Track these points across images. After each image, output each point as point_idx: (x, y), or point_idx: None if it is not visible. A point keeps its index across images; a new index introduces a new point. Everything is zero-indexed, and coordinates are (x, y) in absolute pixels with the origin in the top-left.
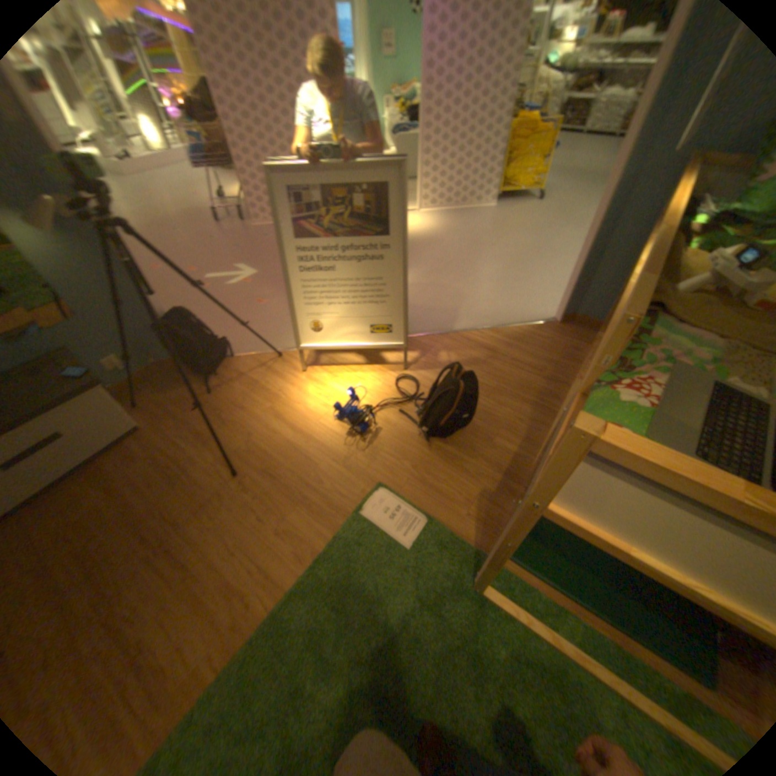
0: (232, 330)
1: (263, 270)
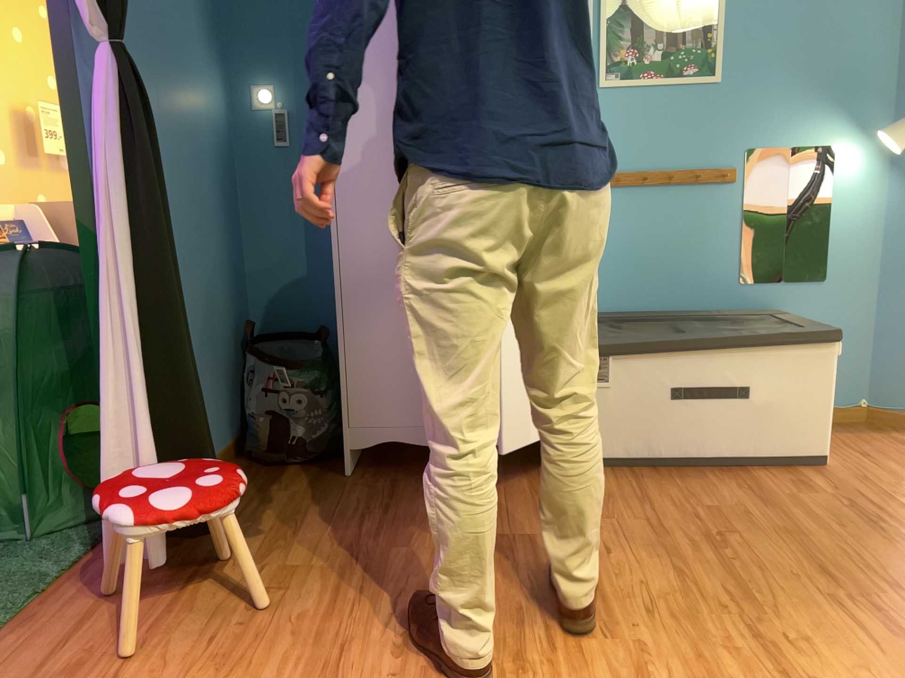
0: None
1: None
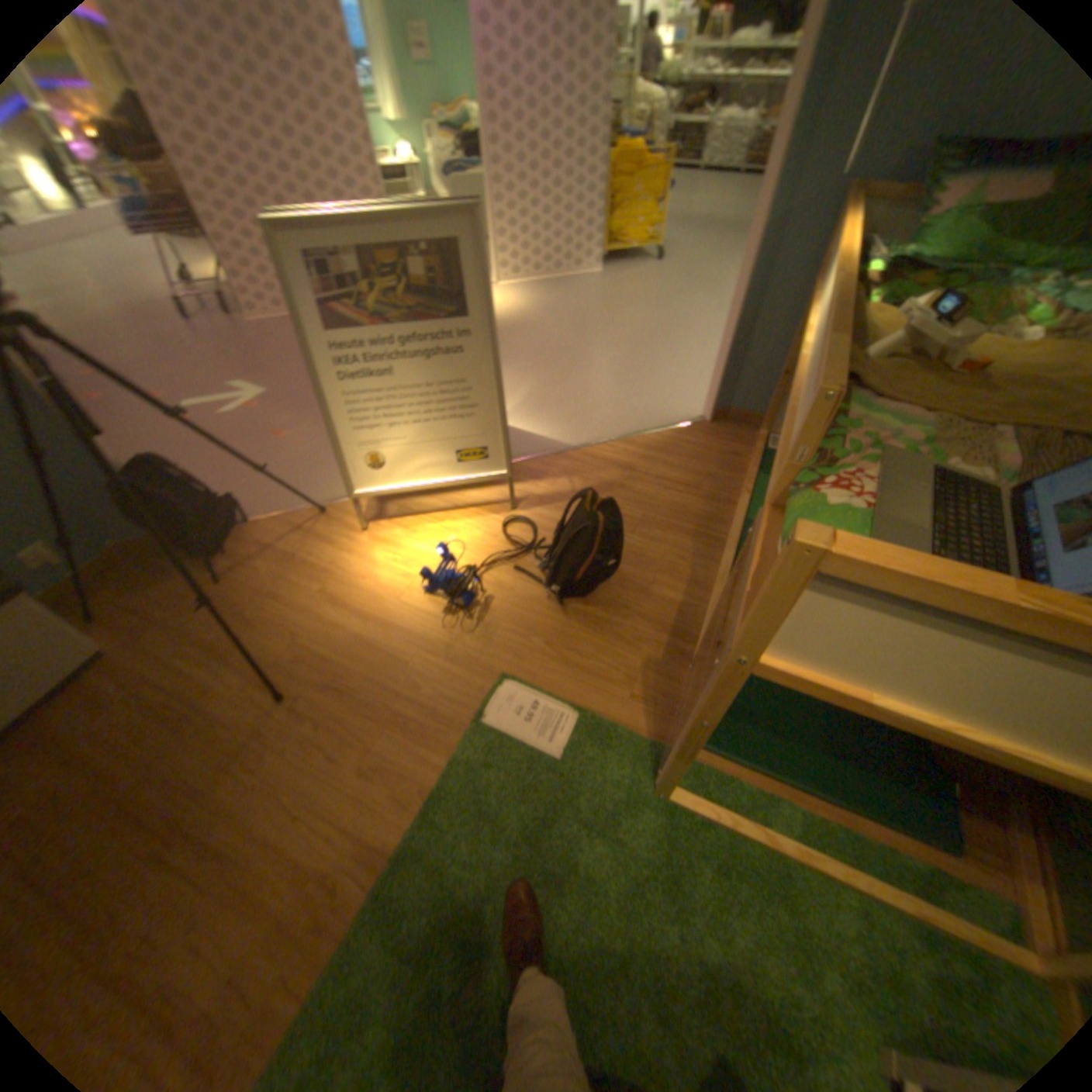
0: (239, 482)
1: (273, 386)
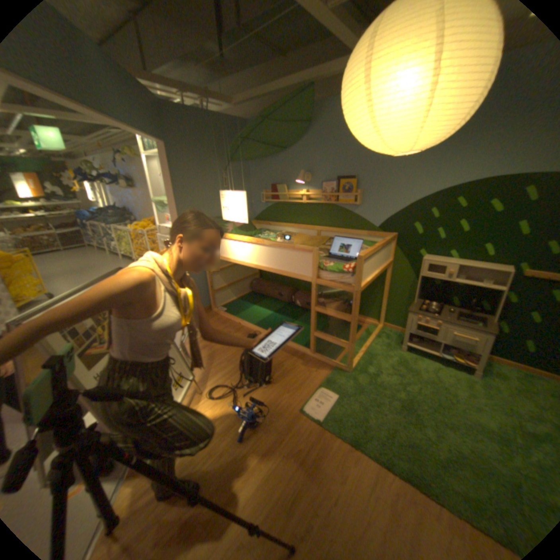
0: None
1: None
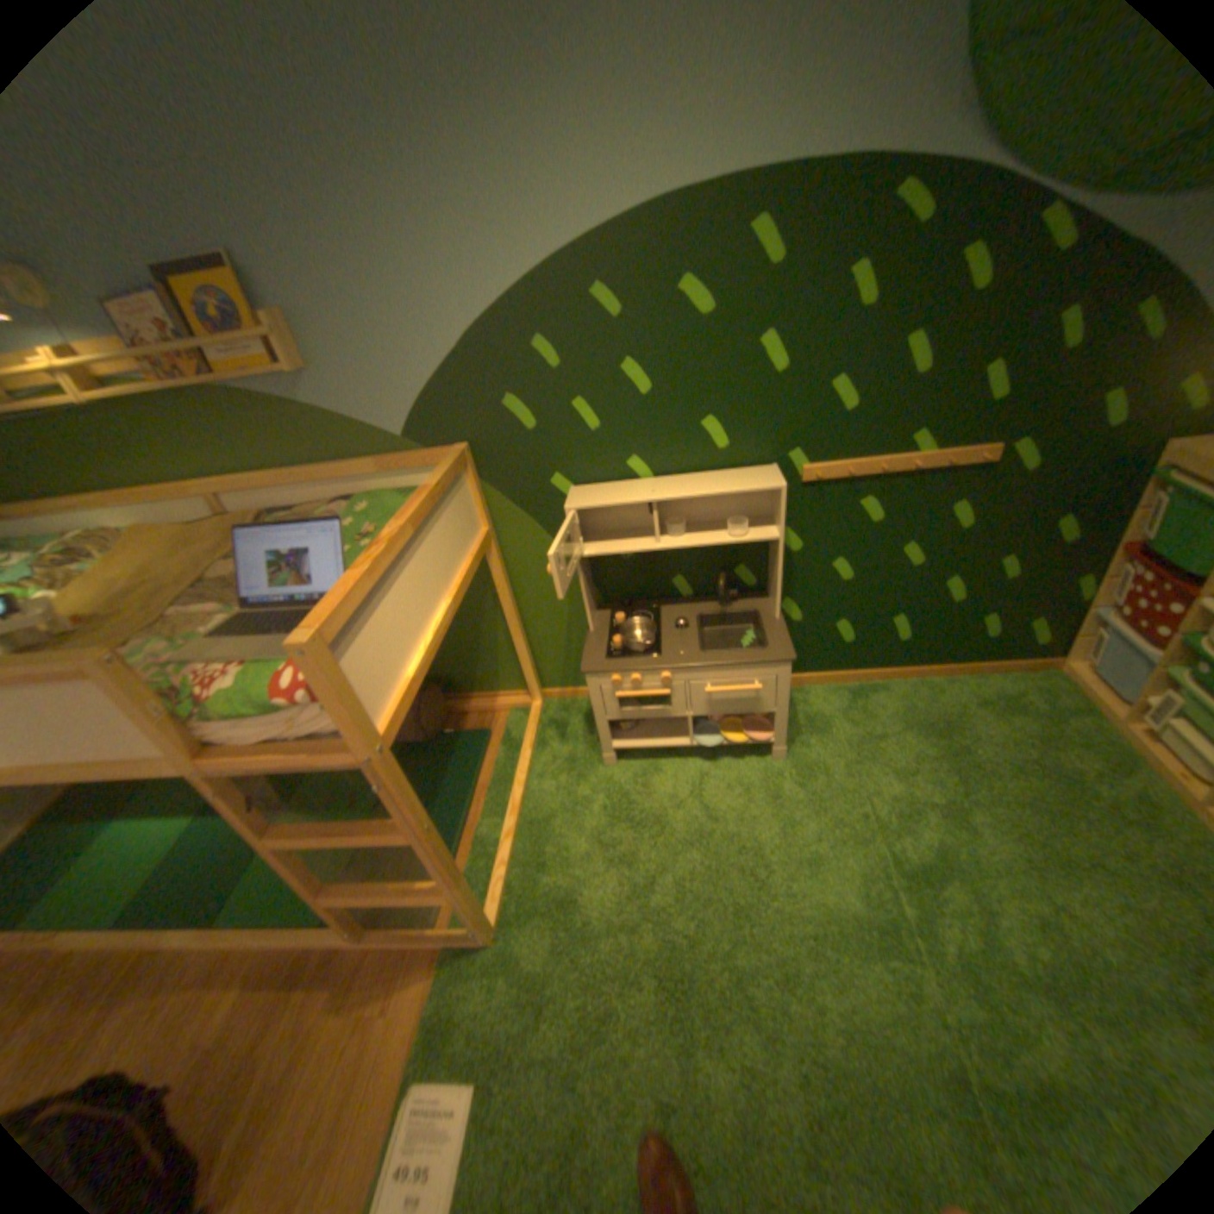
0: None
1: None
